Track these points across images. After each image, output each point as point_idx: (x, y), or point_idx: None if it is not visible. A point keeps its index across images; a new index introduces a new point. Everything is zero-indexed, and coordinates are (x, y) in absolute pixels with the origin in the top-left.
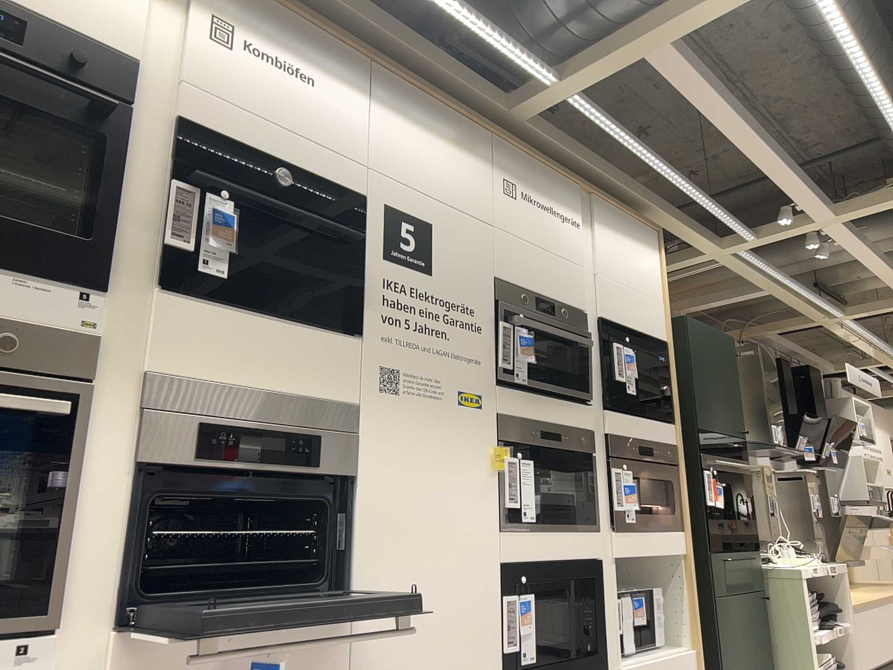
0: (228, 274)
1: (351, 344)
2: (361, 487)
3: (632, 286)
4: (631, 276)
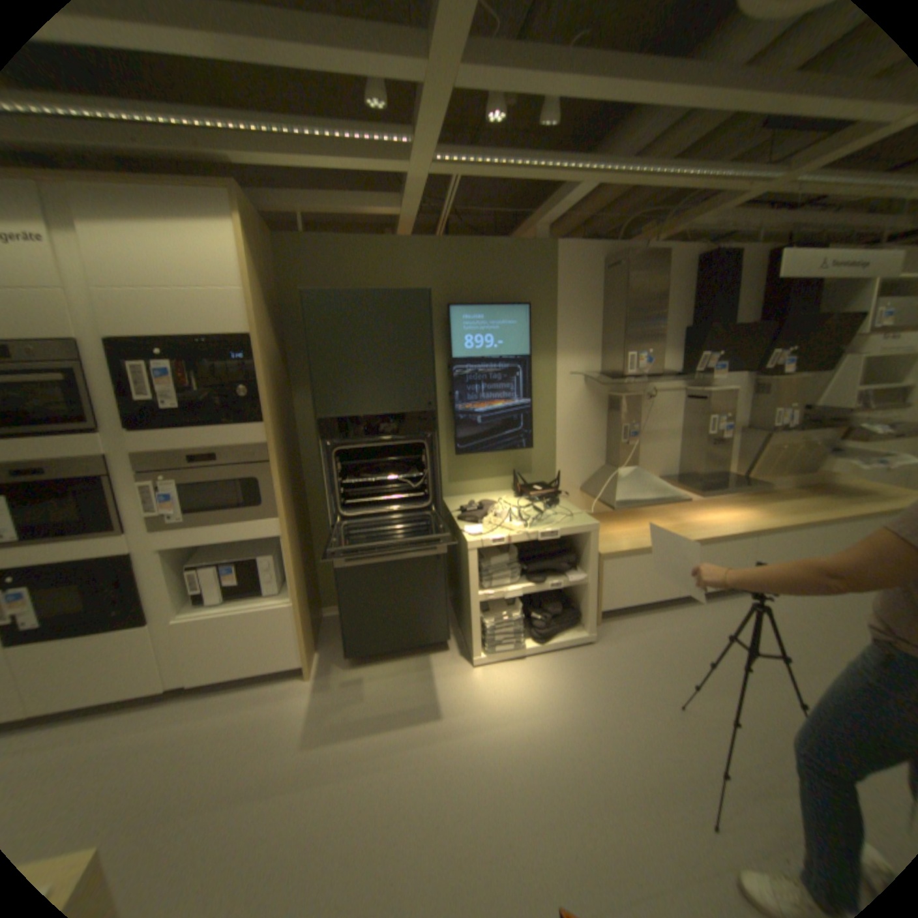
0: None
1: None
2: None
3: (165, 285)
4: (163, 272)
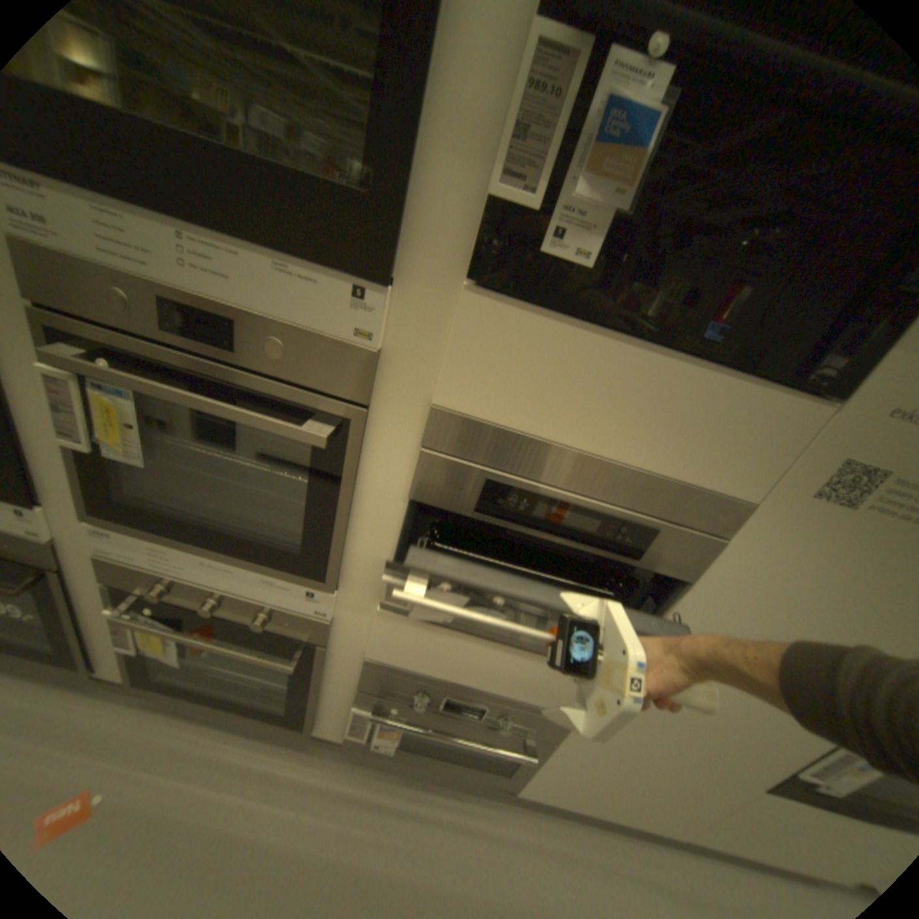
0: (596, 259)
1: (808, 414)
2: (695, 594)
3: None
4: None
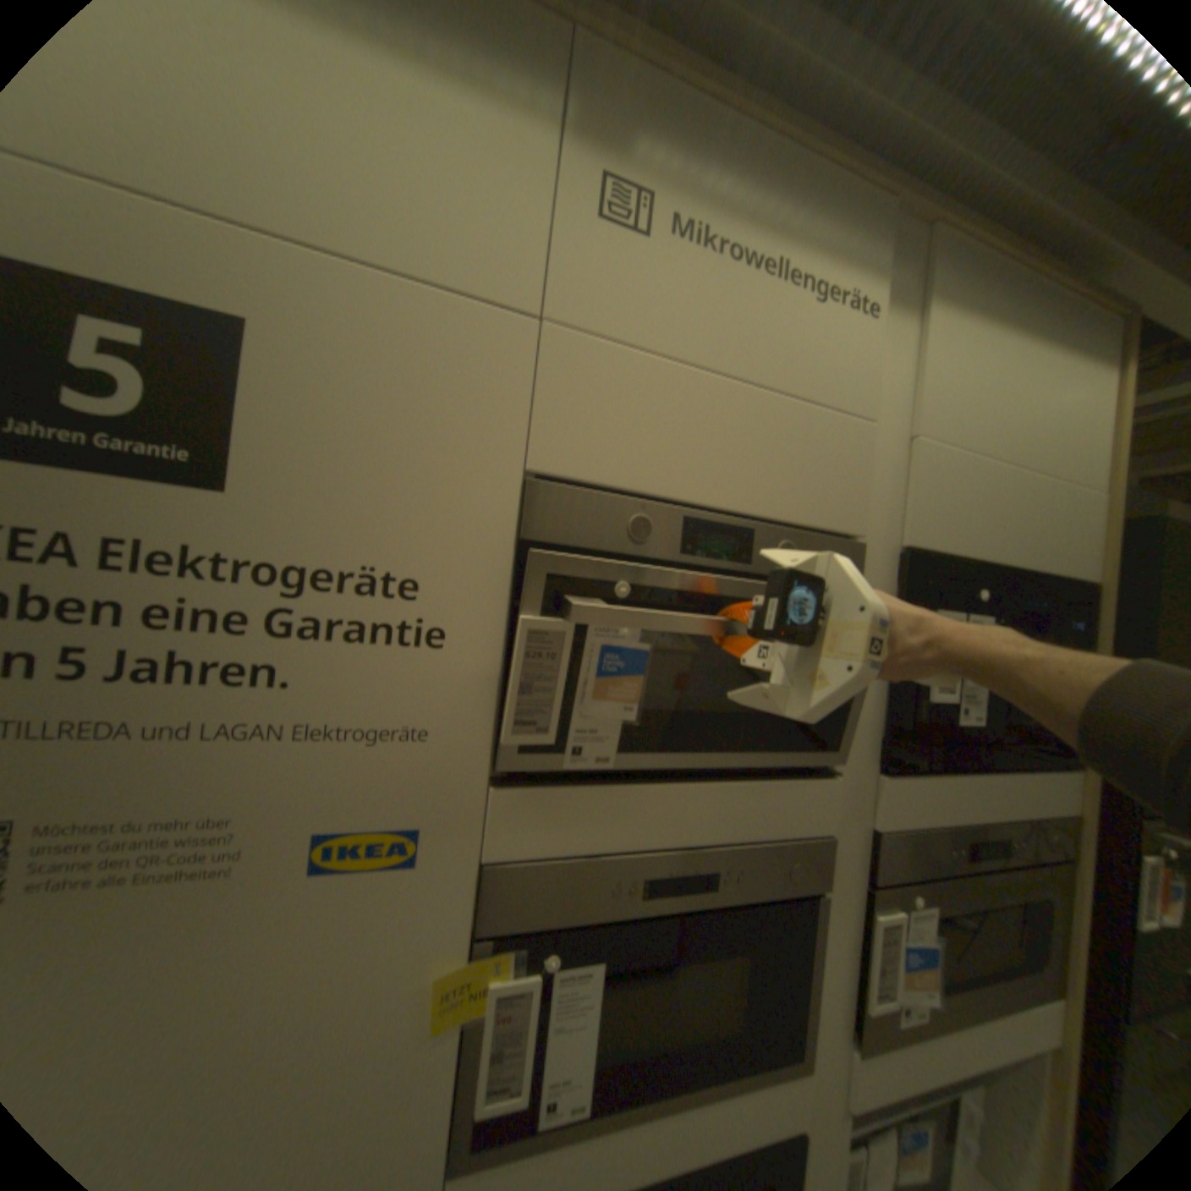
0: None
1: None
2: None
3: (1024, 460)
4: (1027, 435)
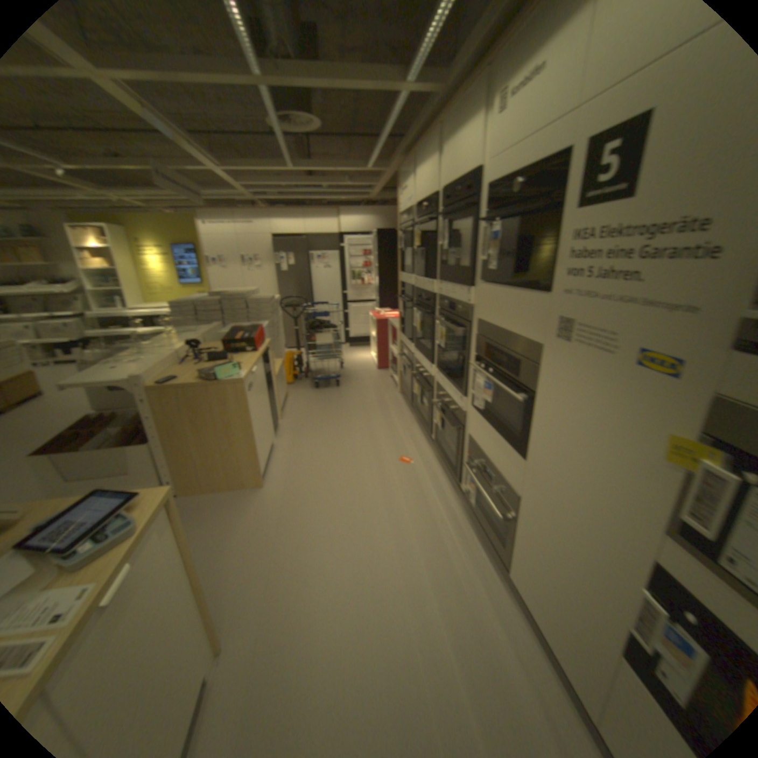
0: (494, 267)
1: (541, 299)
2: (536, 399)
3: None
4: None
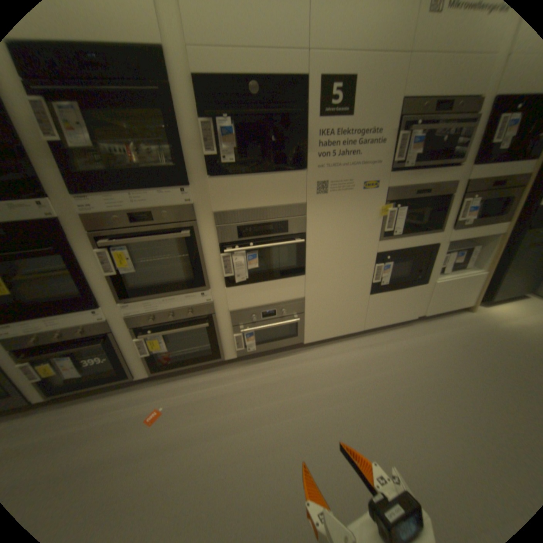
0: (234, 160)
1: (300, 175)
2: (307, 236)
3: None
4: None
